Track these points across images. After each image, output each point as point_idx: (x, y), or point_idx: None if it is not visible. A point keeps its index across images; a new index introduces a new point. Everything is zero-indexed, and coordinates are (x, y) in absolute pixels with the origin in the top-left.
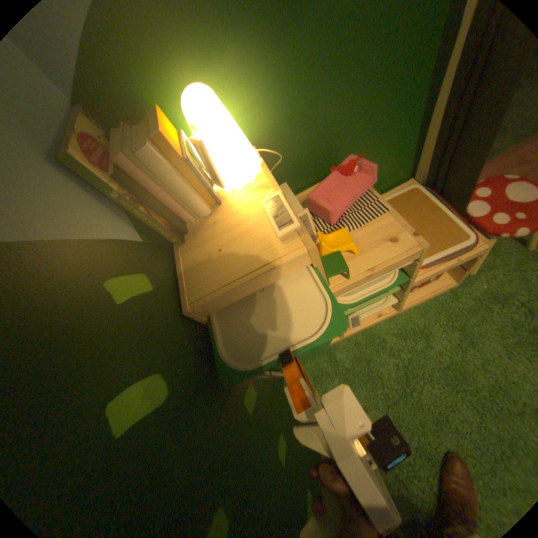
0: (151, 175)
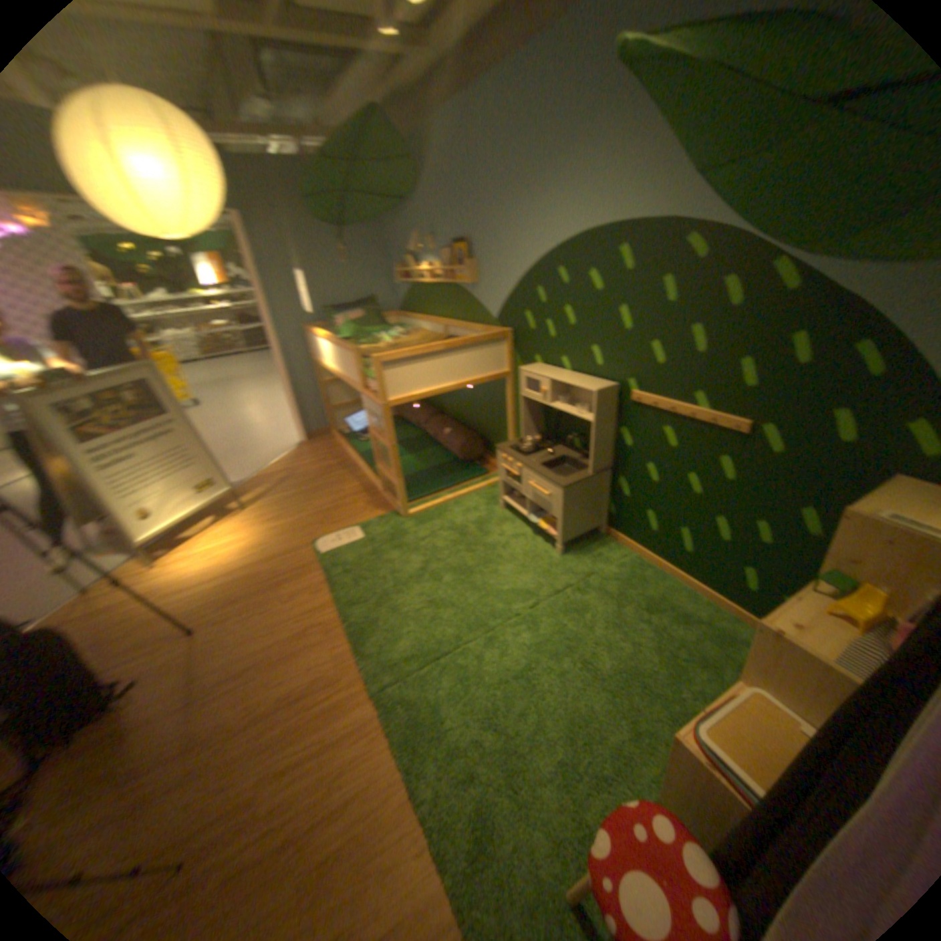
0: None
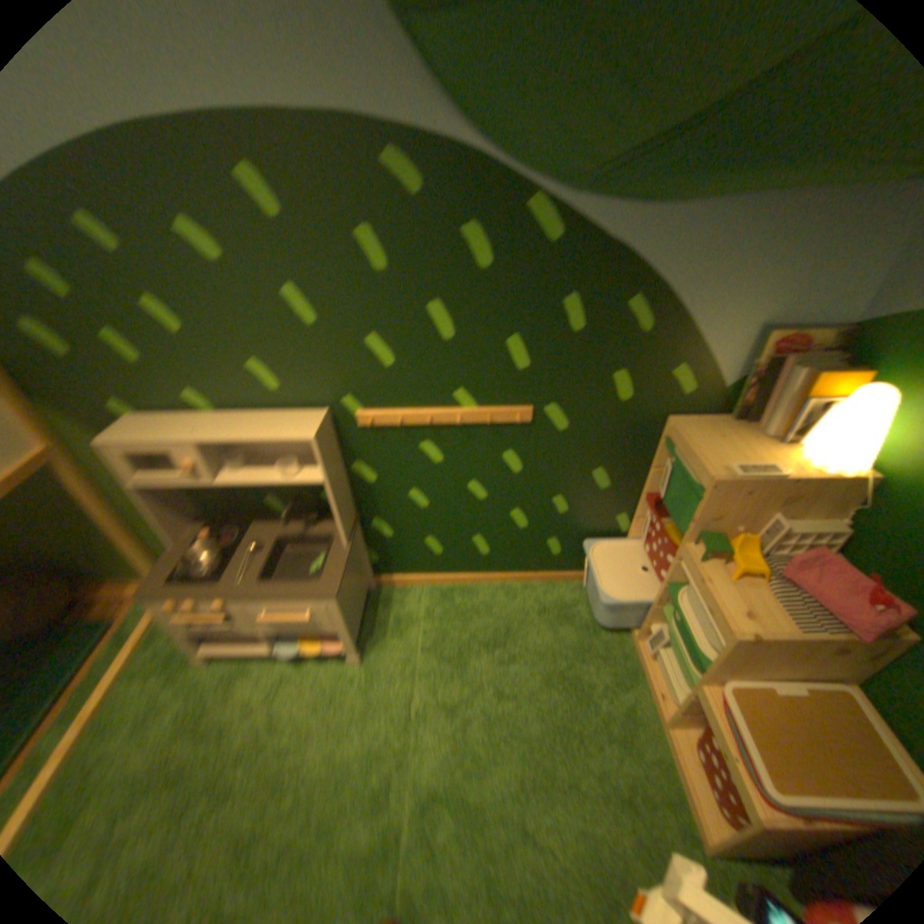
0: (786, 383)
